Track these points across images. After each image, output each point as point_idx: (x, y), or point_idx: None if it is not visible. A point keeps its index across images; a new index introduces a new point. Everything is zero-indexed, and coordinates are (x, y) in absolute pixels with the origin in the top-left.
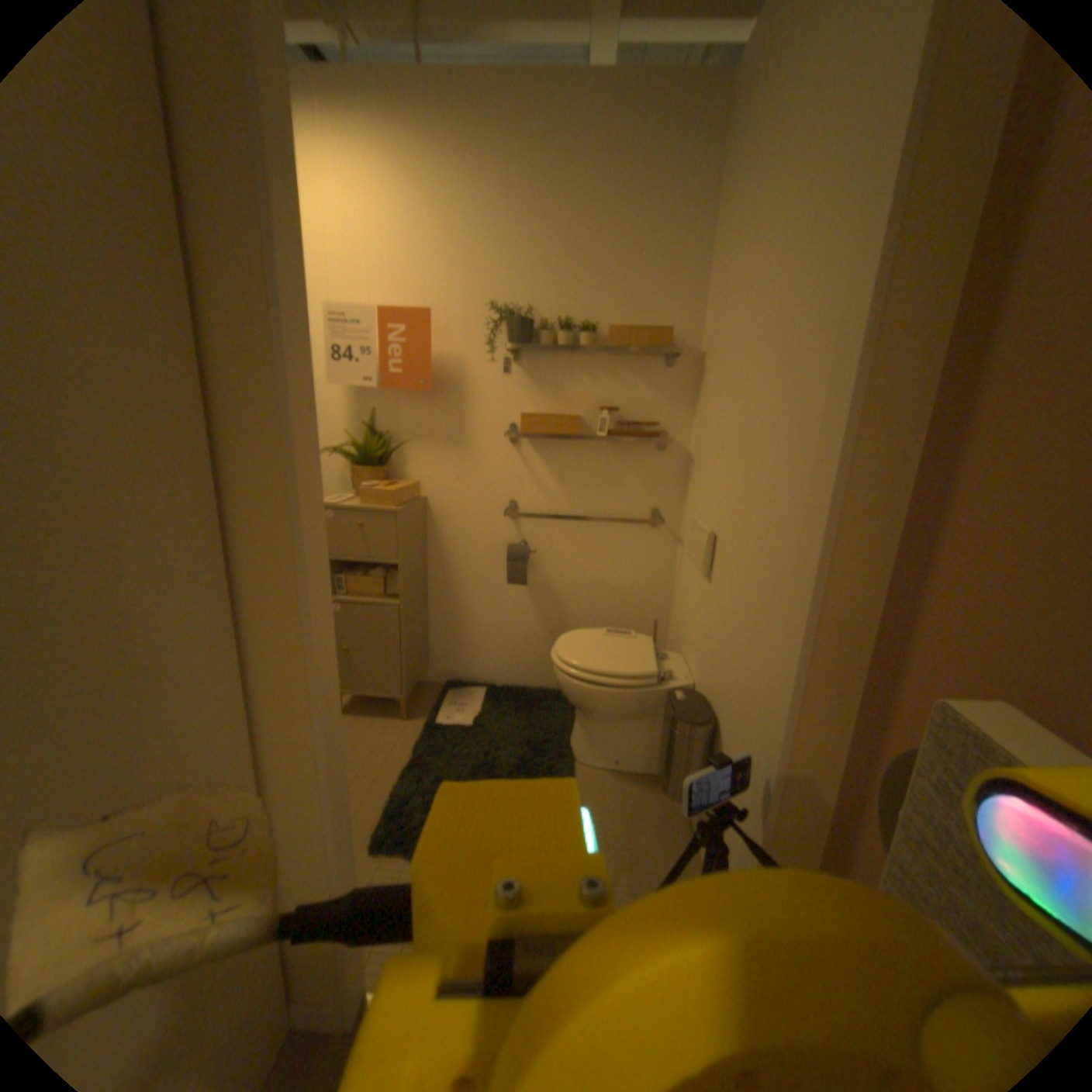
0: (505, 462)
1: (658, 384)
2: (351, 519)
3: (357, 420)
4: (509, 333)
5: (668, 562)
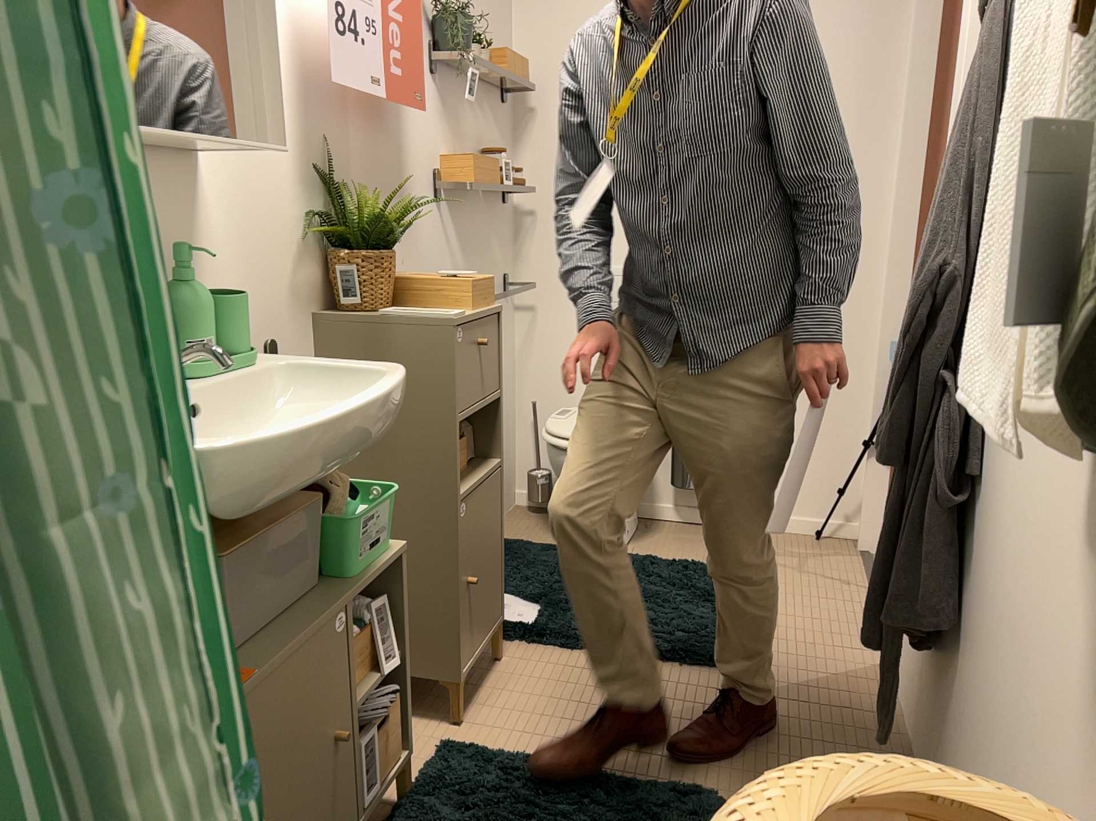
0: (433, 235)
1: (499, 130)
2: (473, 340)
3: (308, 166)
4: (456, 45)
5: (512, 338)
